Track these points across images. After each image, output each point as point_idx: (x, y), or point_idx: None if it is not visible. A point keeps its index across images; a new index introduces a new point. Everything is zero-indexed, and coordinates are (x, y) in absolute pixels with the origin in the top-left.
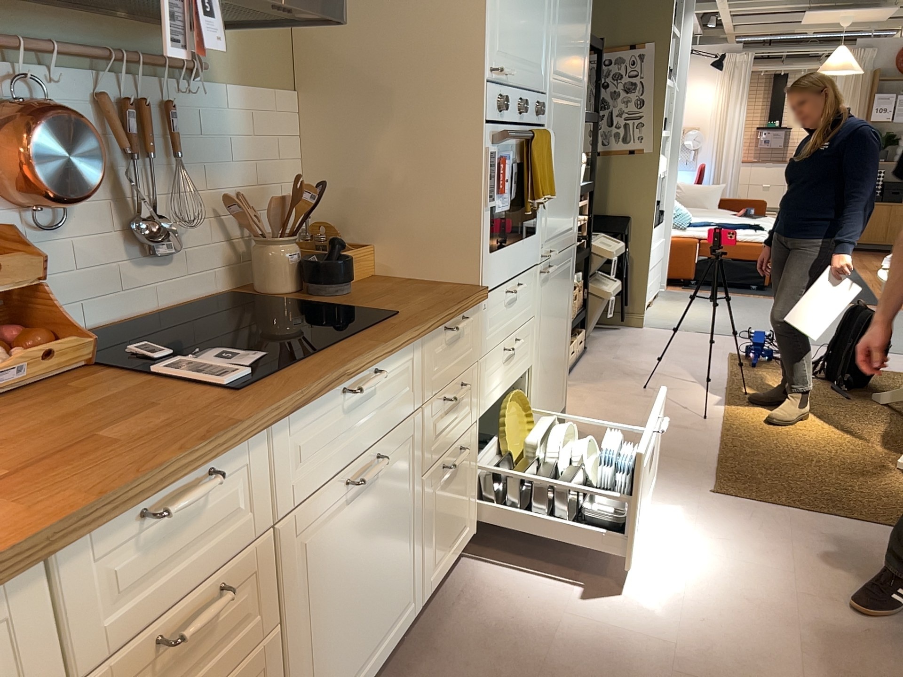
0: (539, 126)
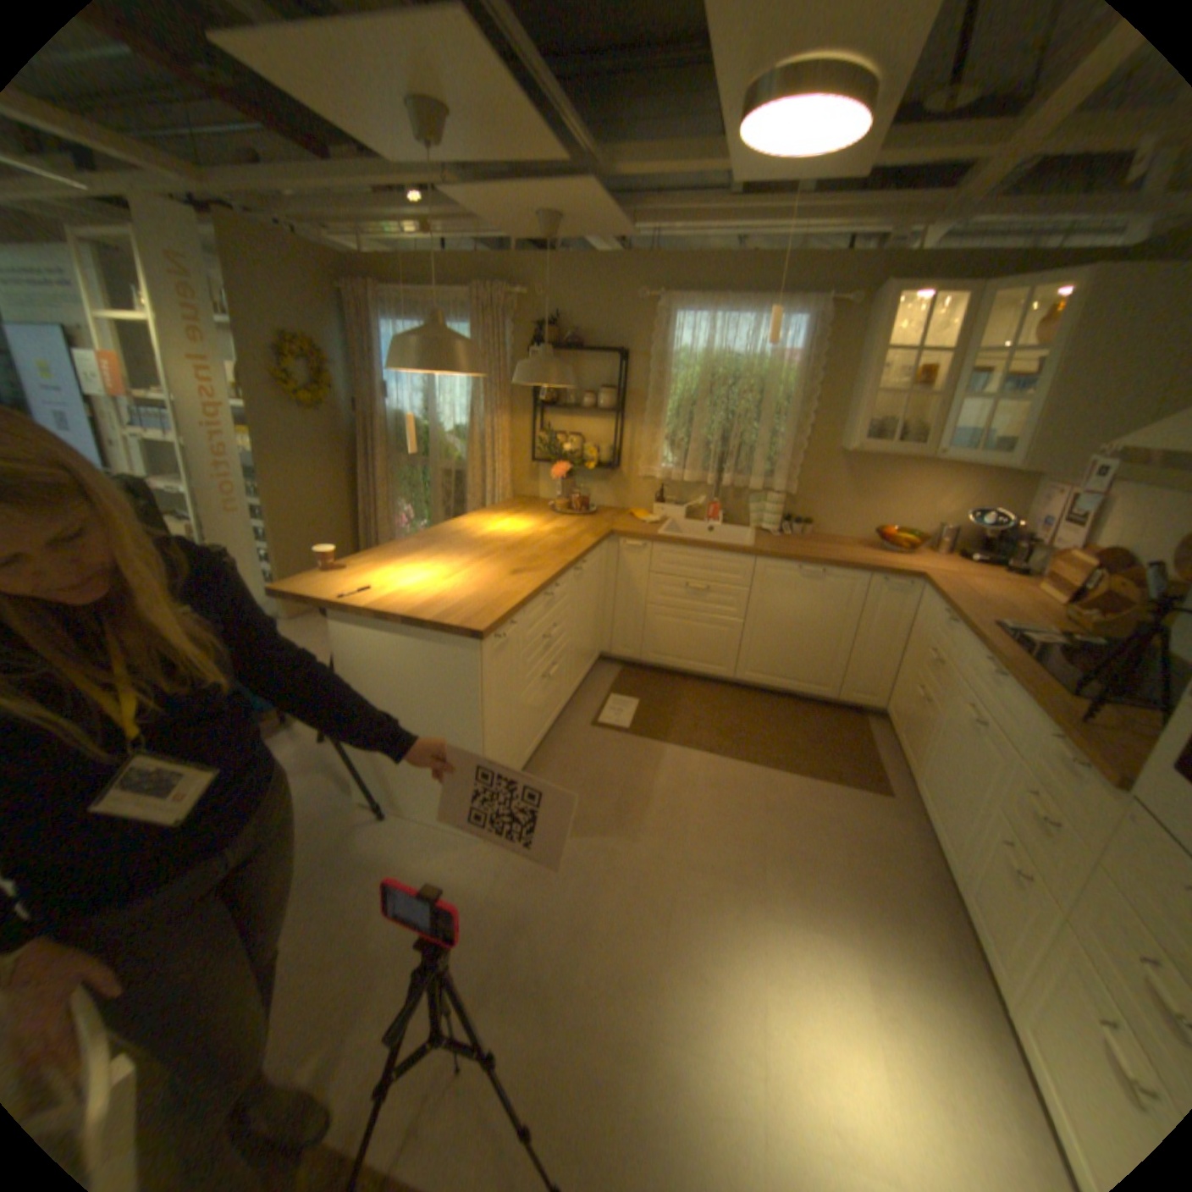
0: None
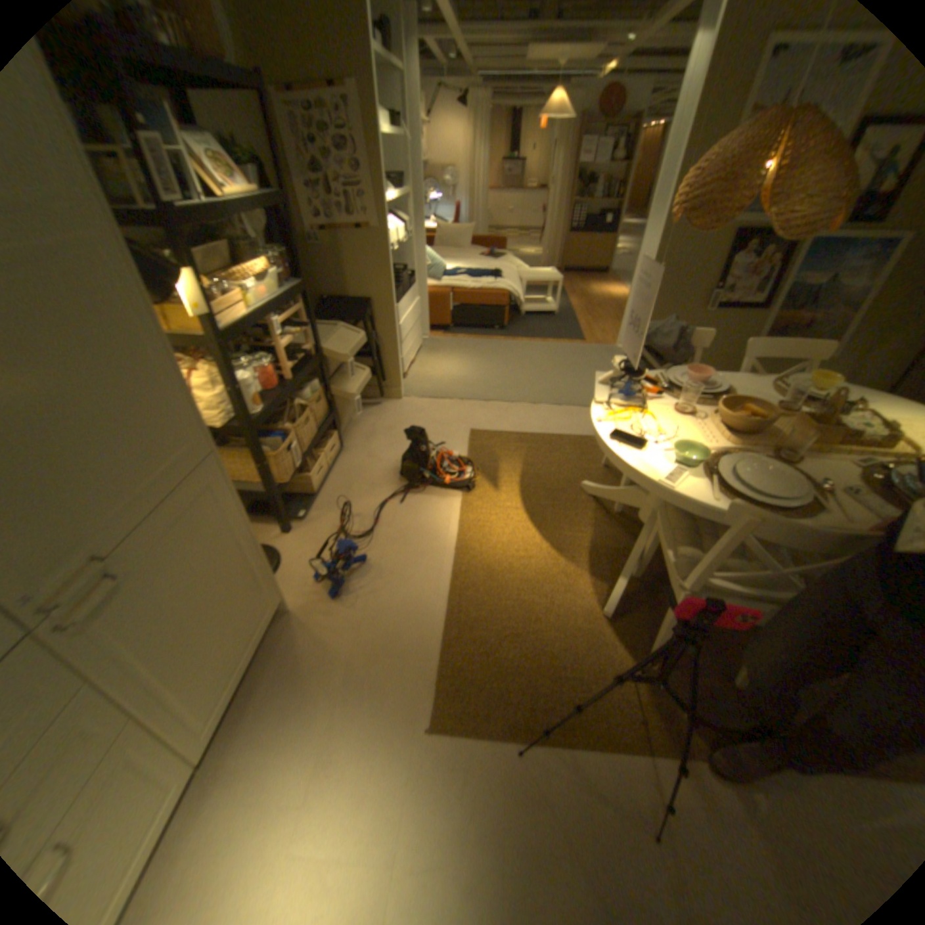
0: None
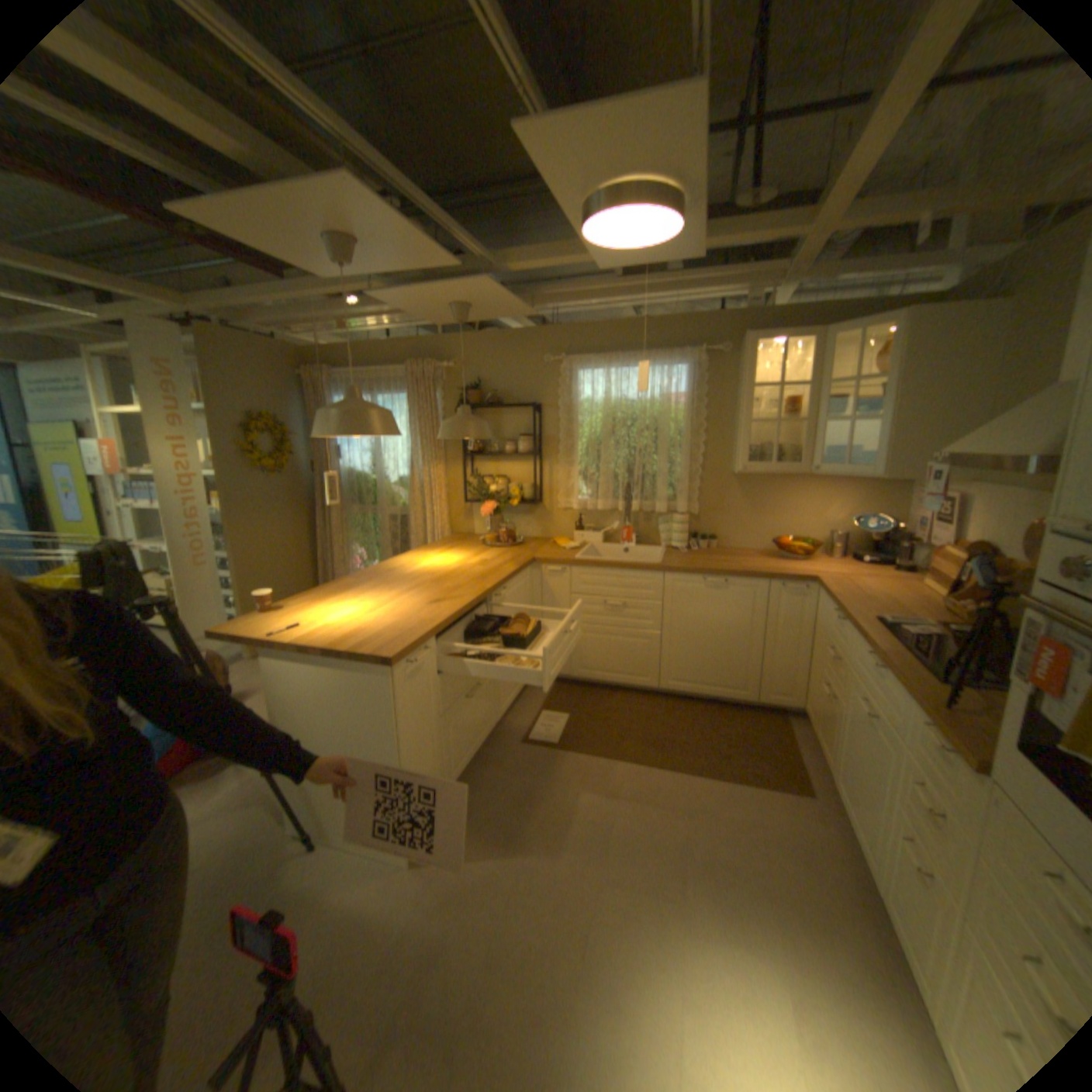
0: None
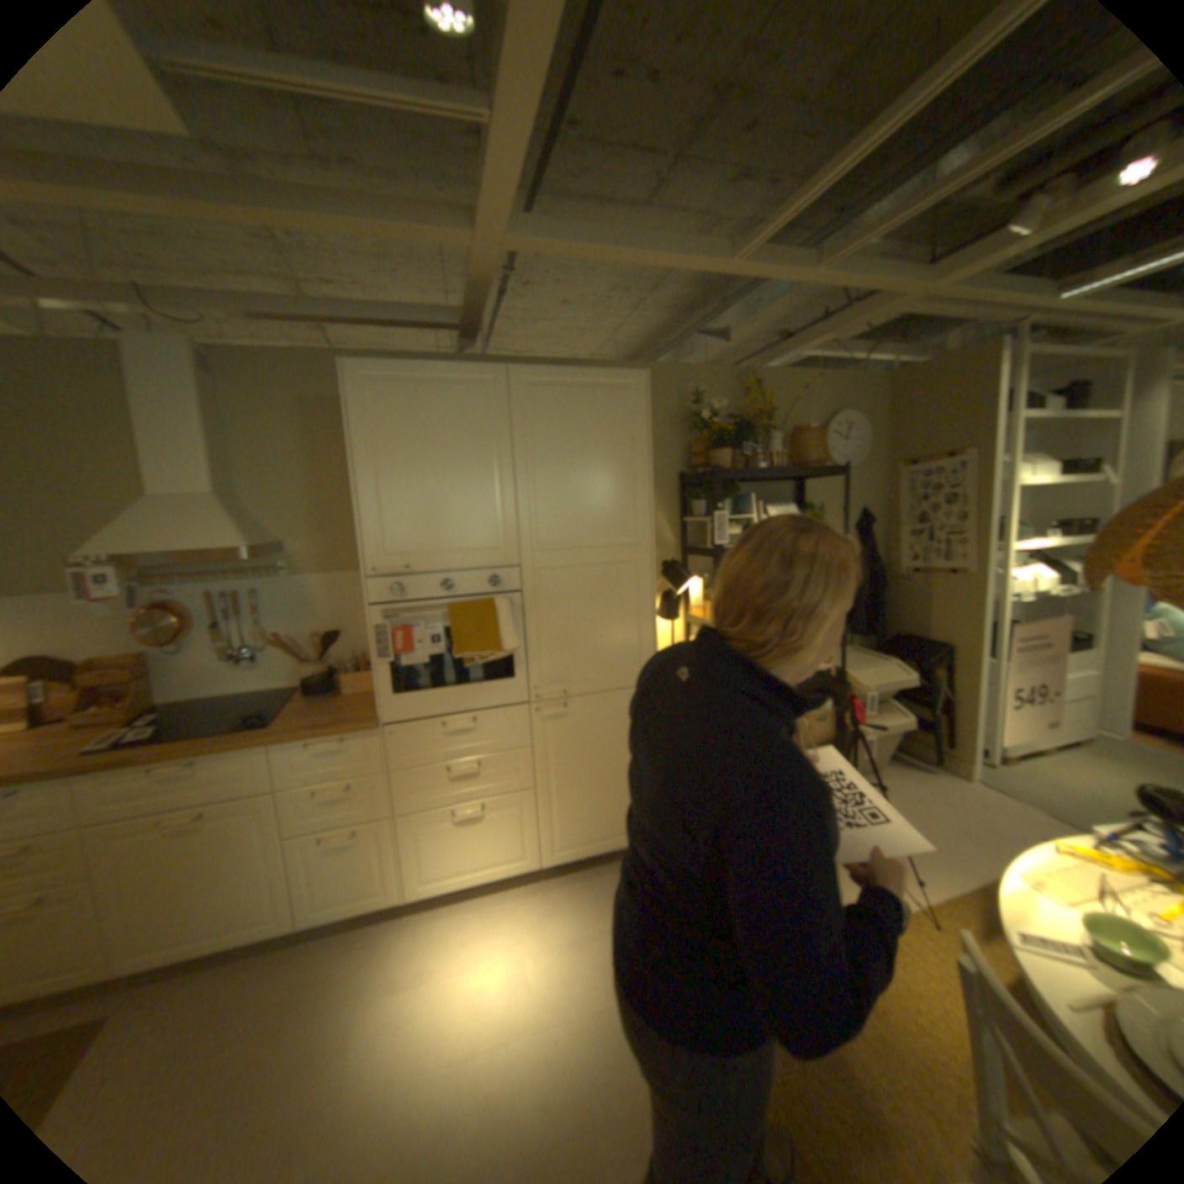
0: (498, 593)
